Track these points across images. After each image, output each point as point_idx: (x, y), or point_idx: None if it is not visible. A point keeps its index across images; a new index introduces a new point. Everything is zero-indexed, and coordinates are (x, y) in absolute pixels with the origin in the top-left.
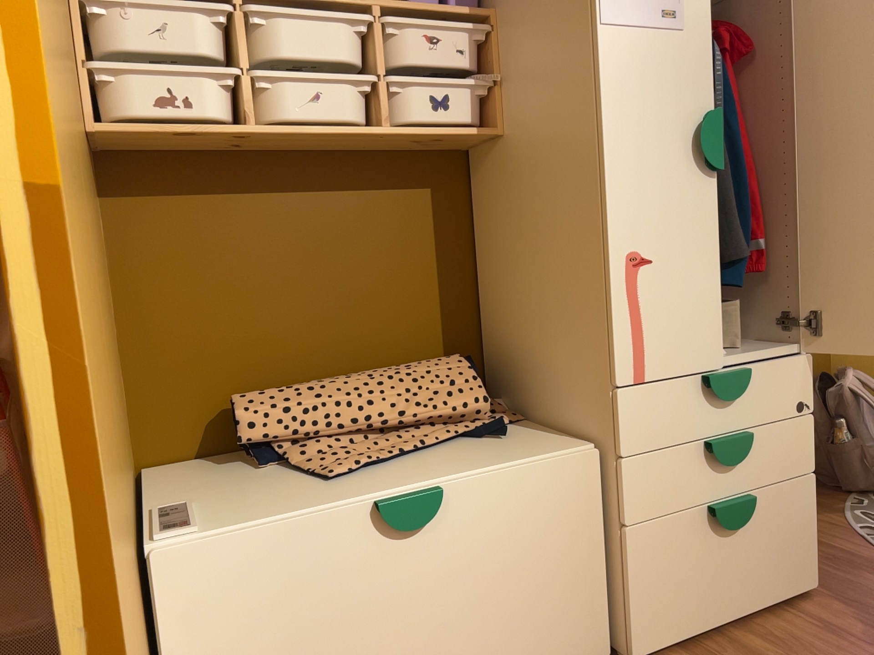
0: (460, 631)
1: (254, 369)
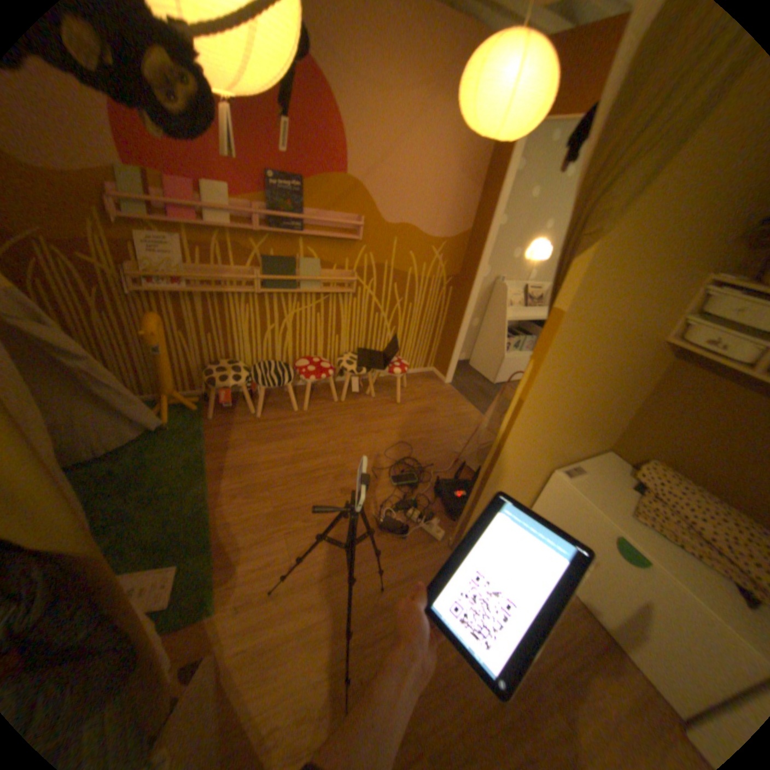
0: (621, 606)
1: (685, 459)
